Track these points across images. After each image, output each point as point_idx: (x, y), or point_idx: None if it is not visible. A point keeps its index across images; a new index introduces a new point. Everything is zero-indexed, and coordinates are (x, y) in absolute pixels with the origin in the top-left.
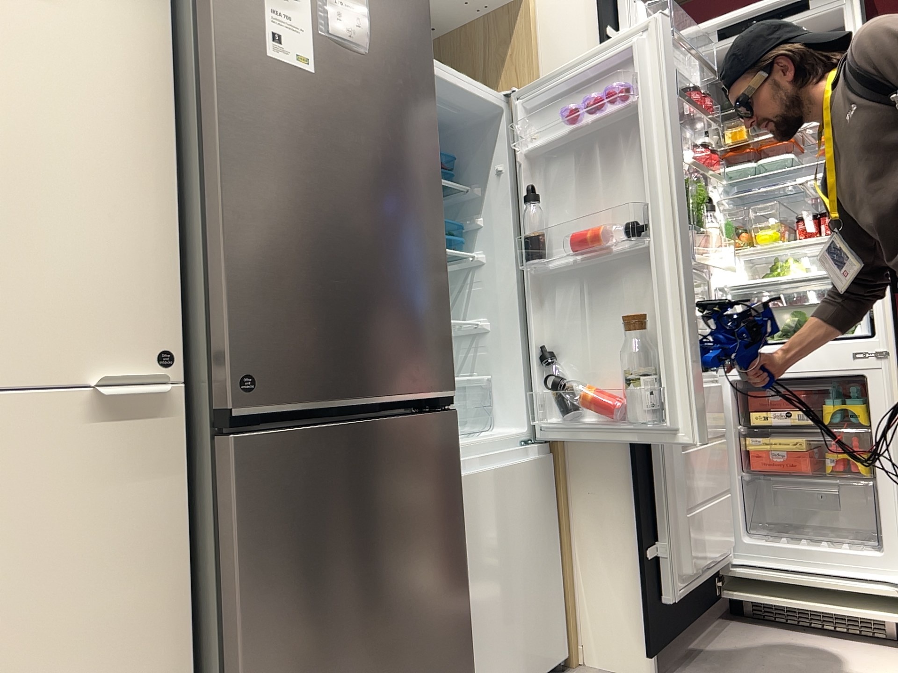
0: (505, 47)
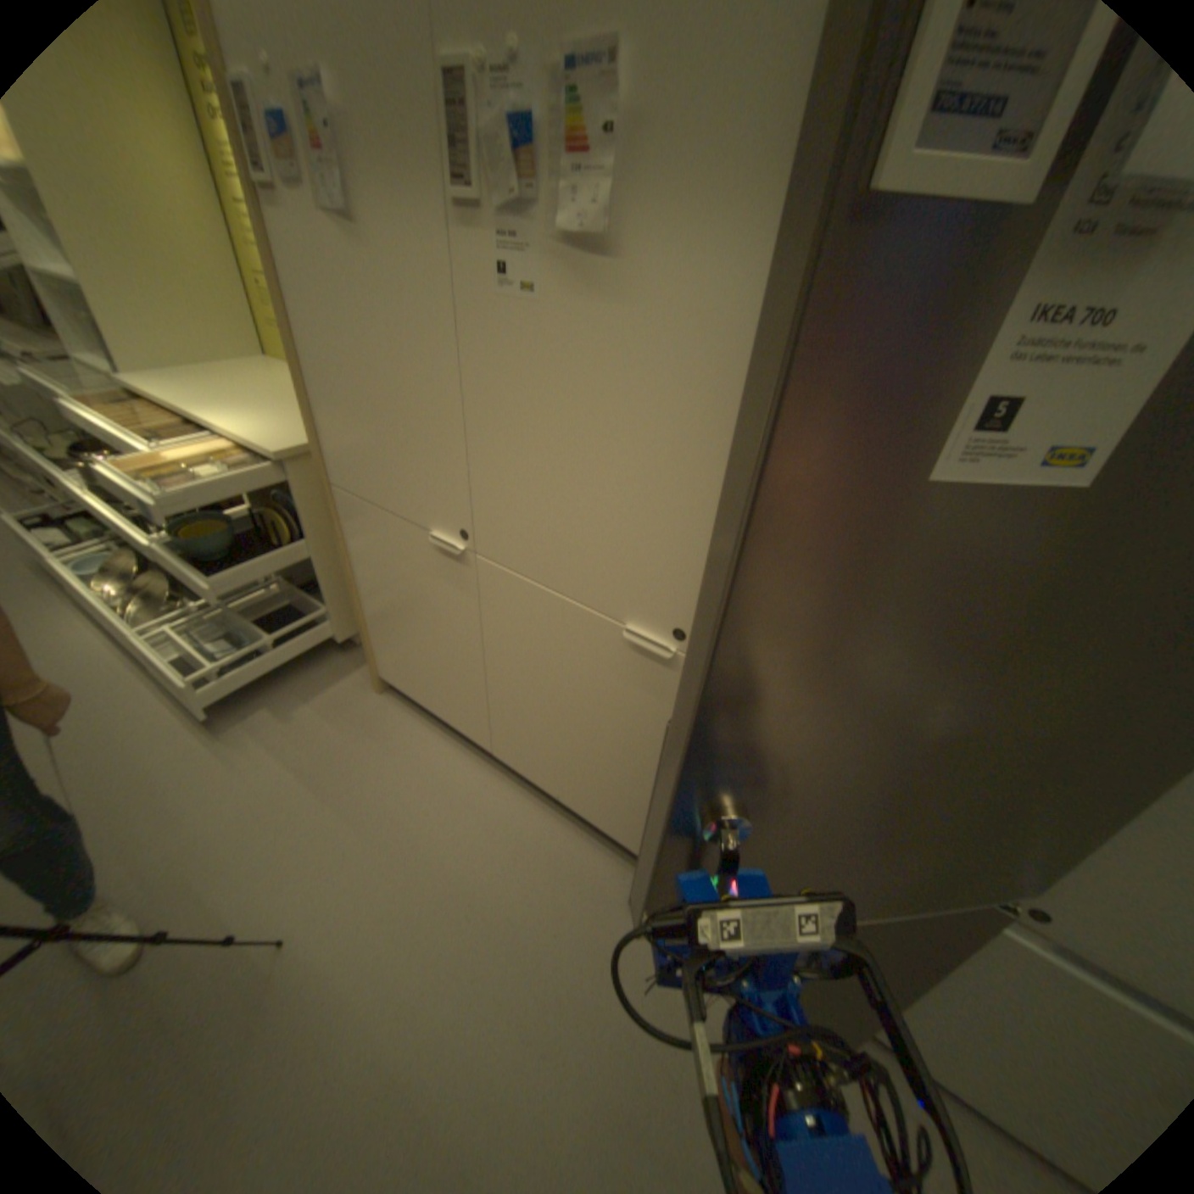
0: None
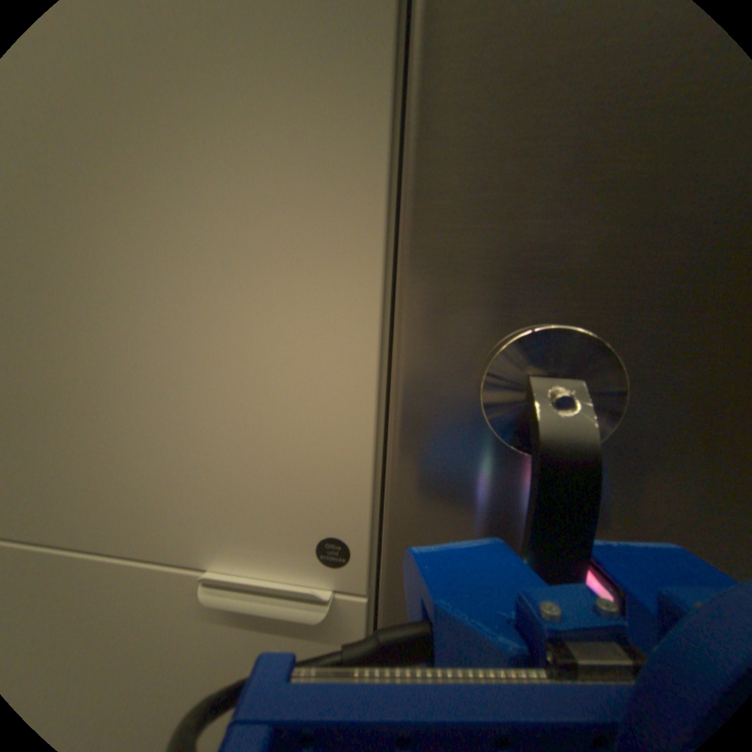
0: None
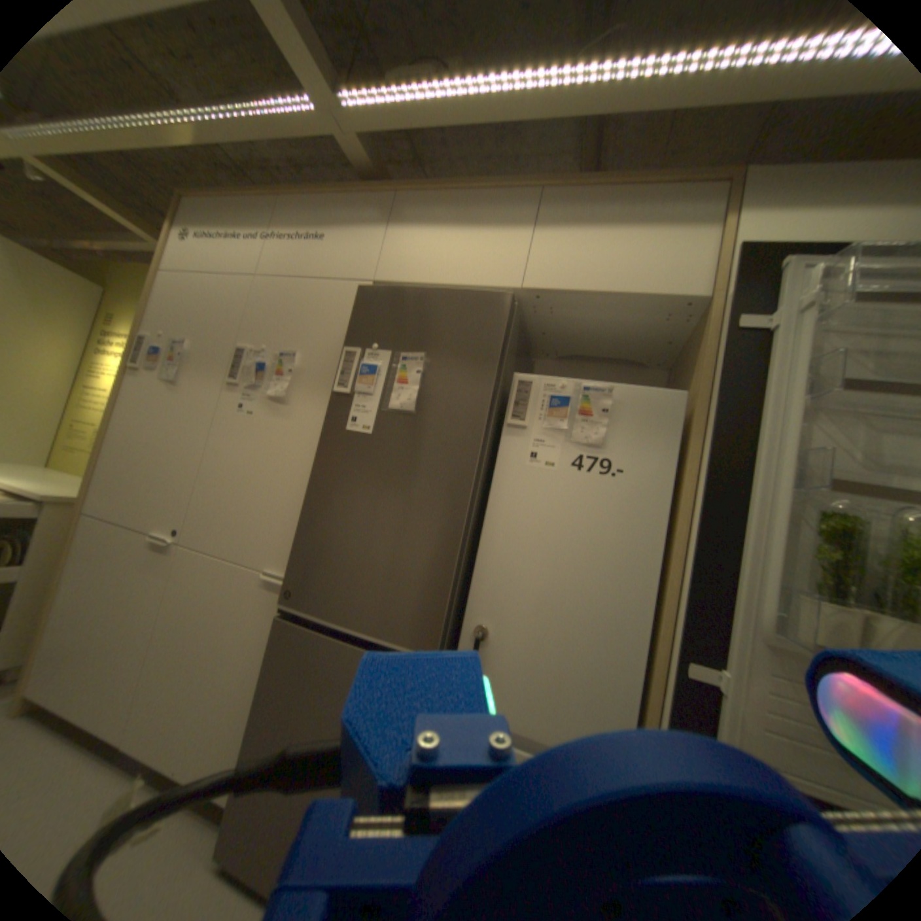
0: (698, 352)
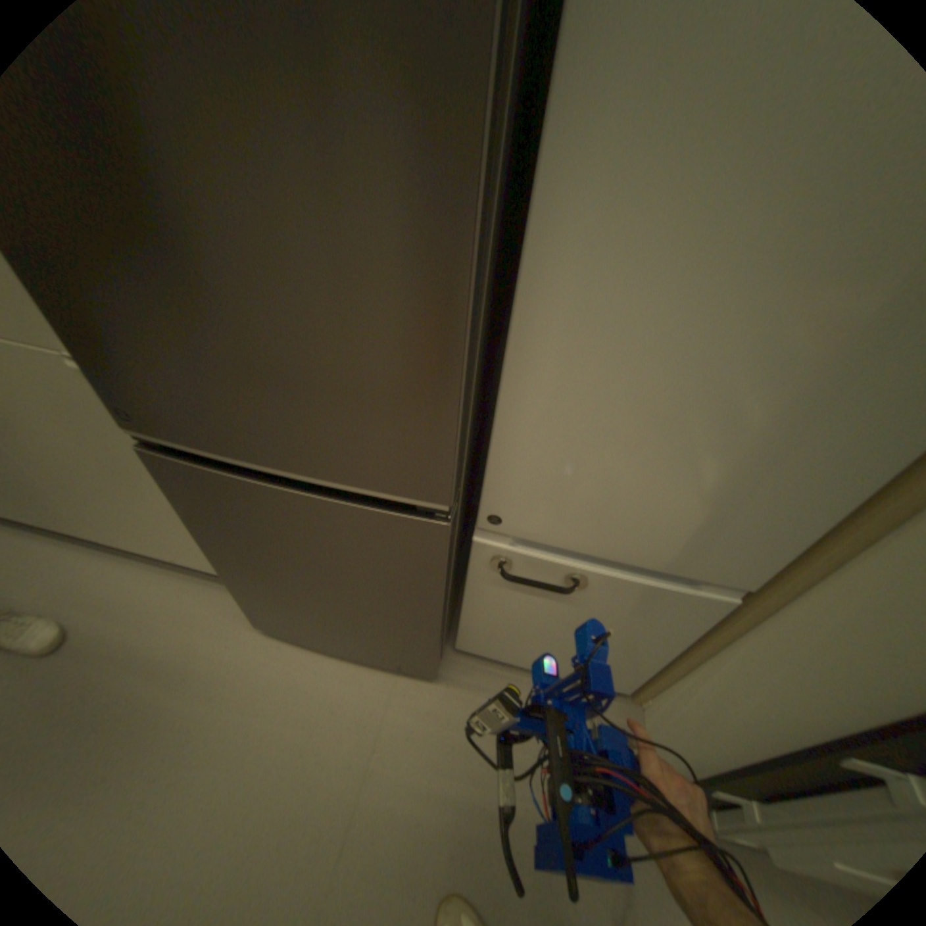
0: None
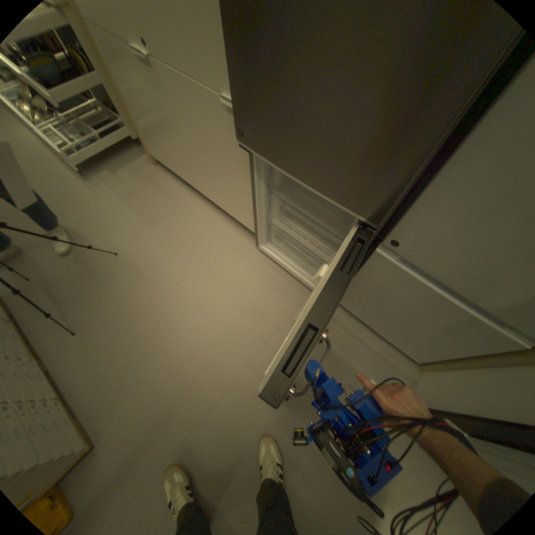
0: None
